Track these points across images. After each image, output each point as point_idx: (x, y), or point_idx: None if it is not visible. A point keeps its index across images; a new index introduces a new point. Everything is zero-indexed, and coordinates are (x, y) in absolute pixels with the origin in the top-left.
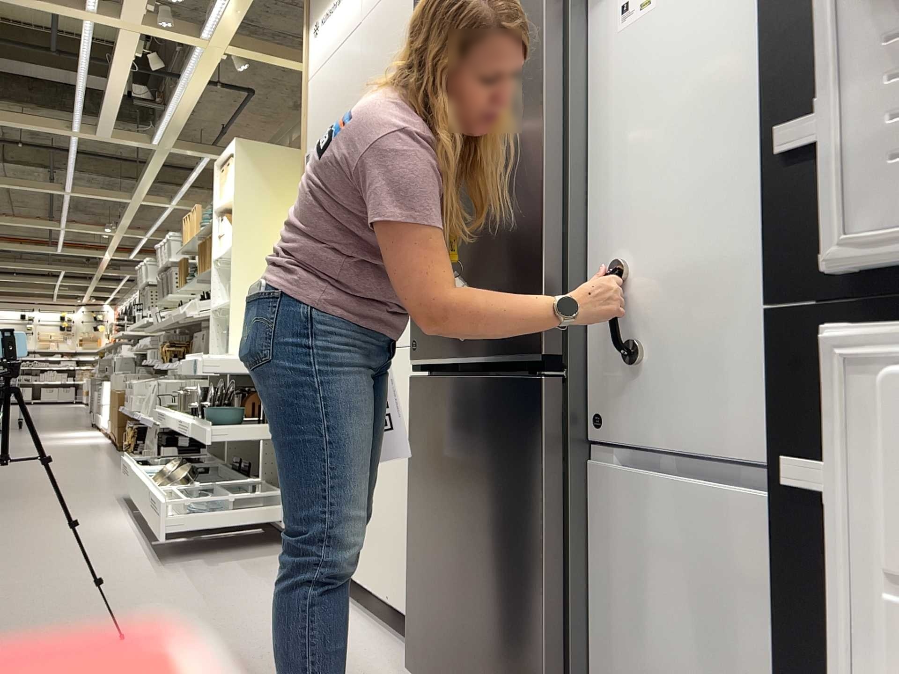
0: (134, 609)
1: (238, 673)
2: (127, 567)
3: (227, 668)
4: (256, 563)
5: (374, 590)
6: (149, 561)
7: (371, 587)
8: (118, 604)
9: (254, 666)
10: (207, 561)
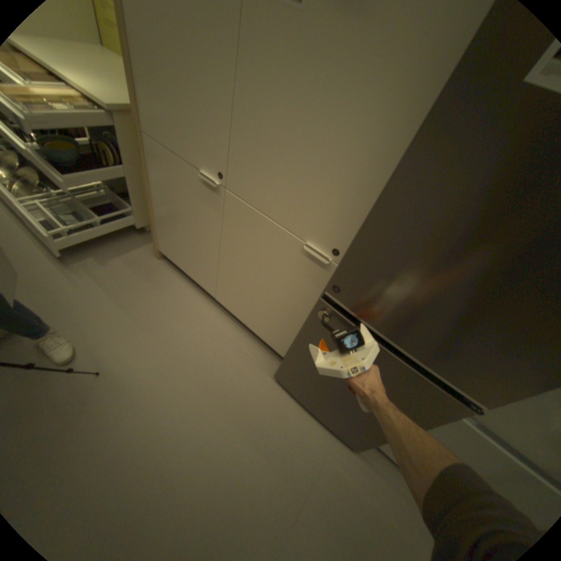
0: (82, 330)
1: (190, 388)
2: (38, 272)
3: (181, 385)
4: (134, 259)
5: (235, 313)
6: (52, 262)
7: (232, 310)
8: (65, 324)
9: (195, 379)
10: (98, 258)
